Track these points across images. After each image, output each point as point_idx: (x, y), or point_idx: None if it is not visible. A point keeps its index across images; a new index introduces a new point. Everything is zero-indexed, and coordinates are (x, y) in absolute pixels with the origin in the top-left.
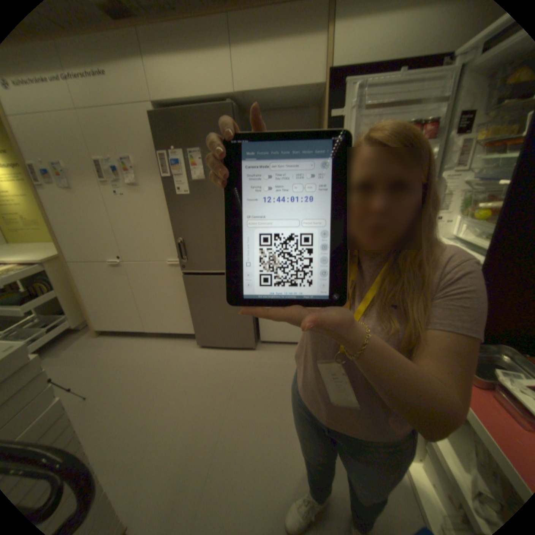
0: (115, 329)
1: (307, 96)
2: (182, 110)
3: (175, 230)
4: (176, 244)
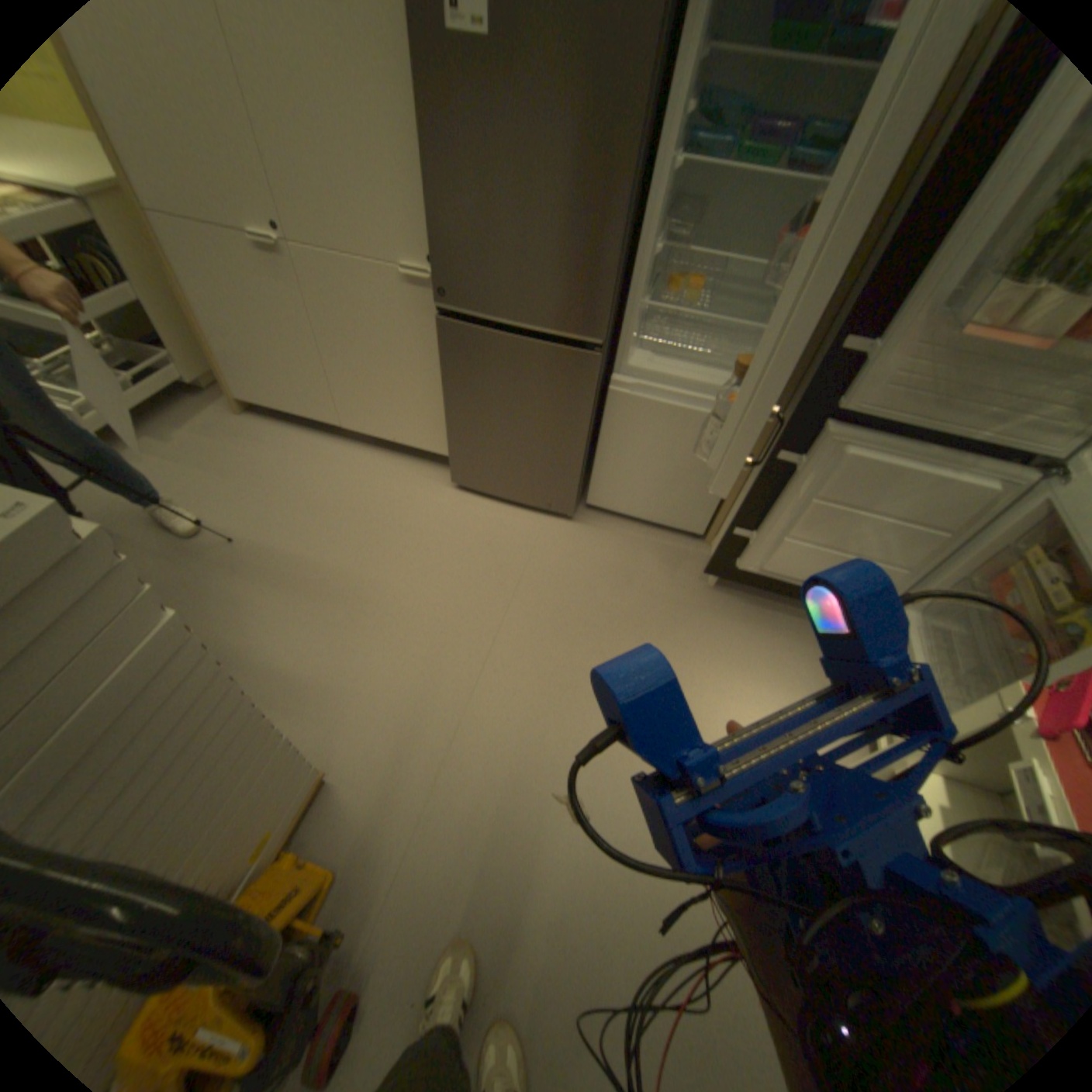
0: (279, 408)
1: None
2: None
3: (431, 170)
4: (427, 218)
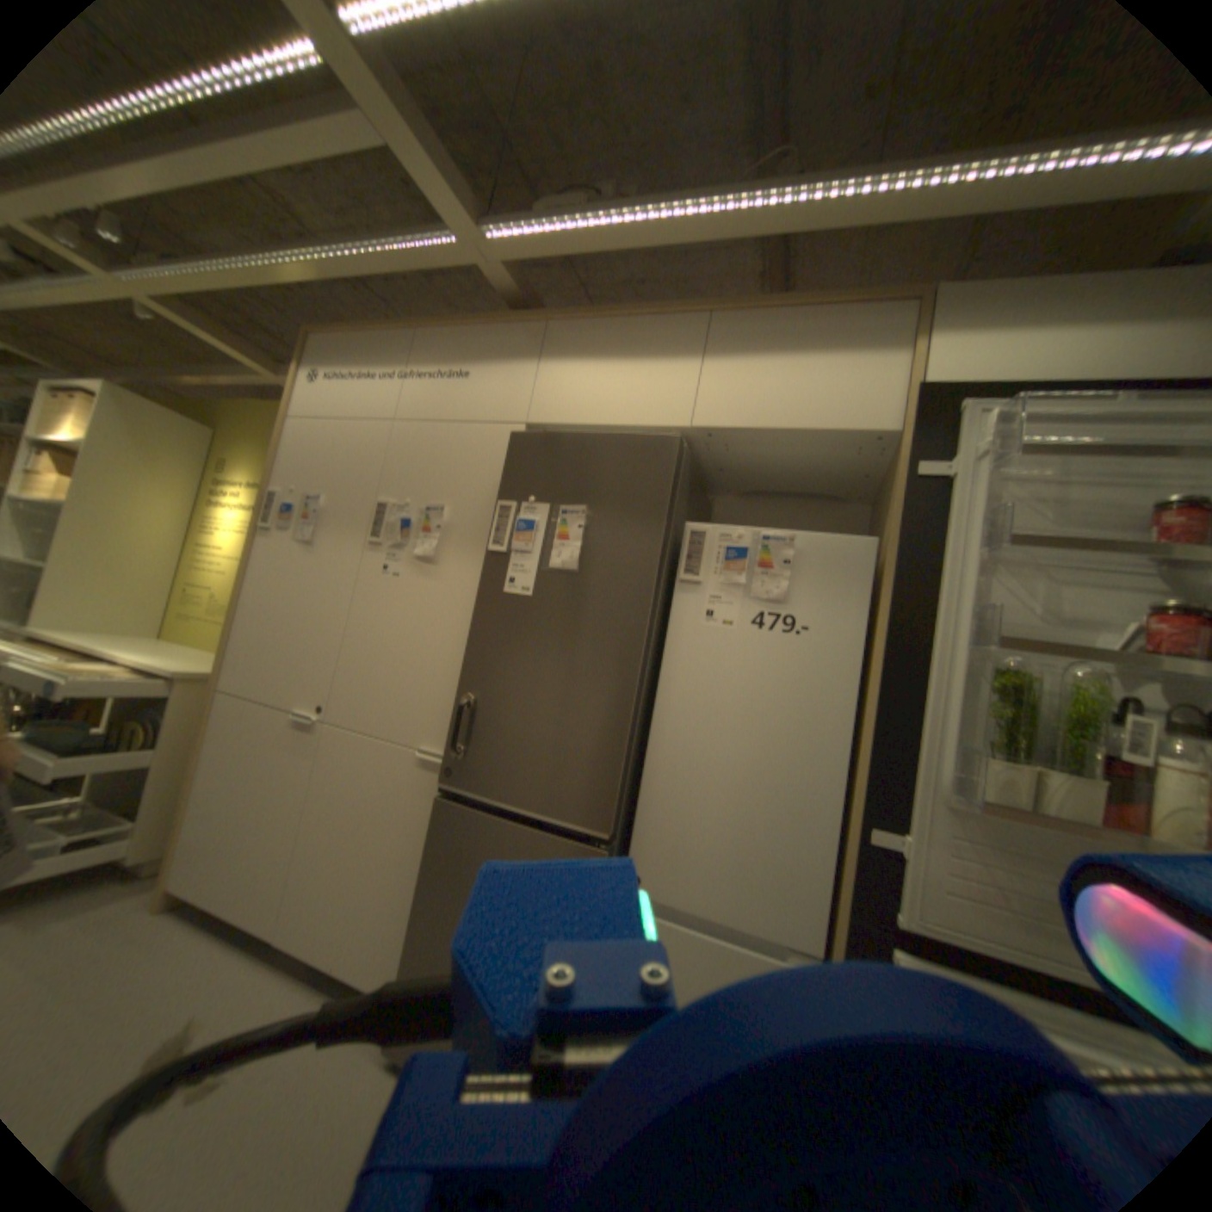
0: (211, 909)
1: (850, 466)
2: (576, 438)
3: (469, 672)
4: (458, 713)
